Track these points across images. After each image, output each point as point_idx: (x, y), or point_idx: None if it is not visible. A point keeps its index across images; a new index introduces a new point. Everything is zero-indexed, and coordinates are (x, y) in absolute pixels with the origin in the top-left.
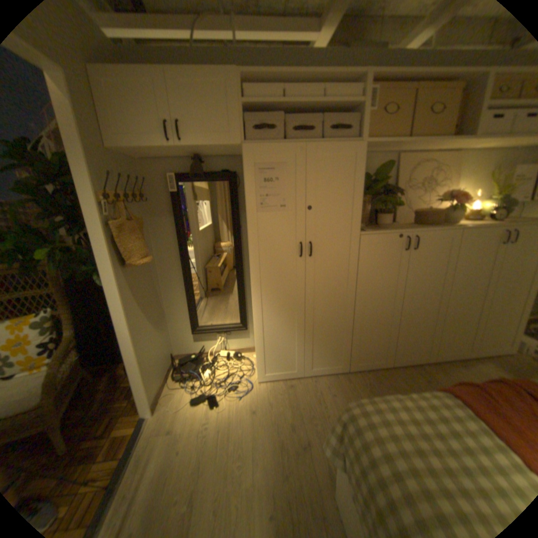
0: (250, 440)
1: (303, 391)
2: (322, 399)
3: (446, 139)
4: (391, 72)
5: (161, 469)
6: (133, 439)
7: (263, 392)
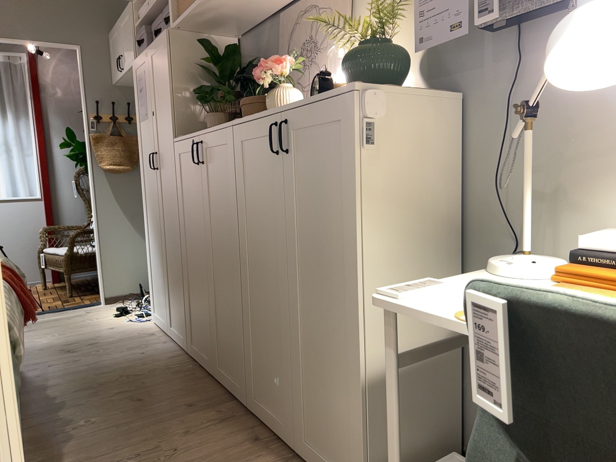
0: (79, 333)
1: (146, 340)
2: (134, 349)
3: None
4: None
5: (56, 318)
6: (81, 305)
7: (140, 326)
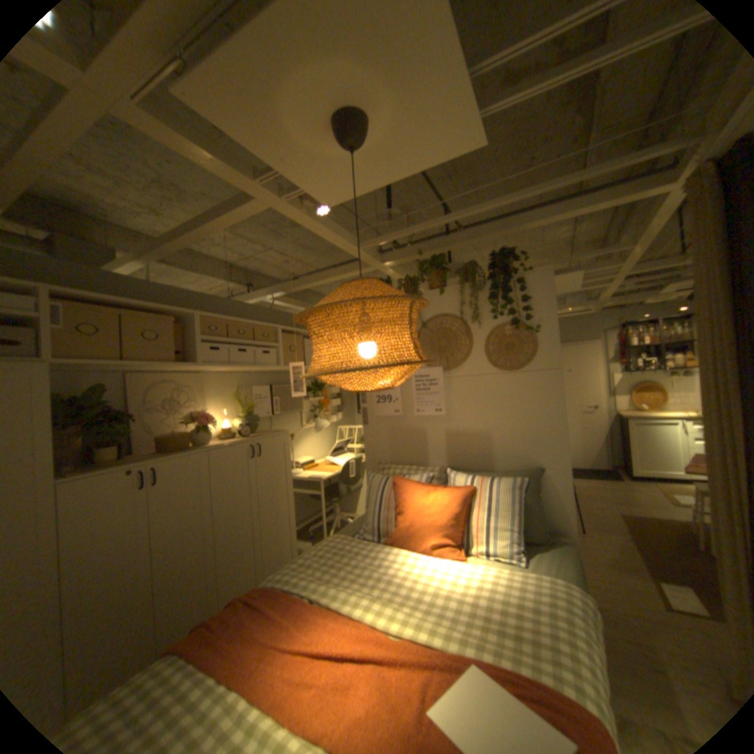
0: None
1: None
2: None
3: (166, 363)
4: (78, 293)
5: None
6: None
7: None
